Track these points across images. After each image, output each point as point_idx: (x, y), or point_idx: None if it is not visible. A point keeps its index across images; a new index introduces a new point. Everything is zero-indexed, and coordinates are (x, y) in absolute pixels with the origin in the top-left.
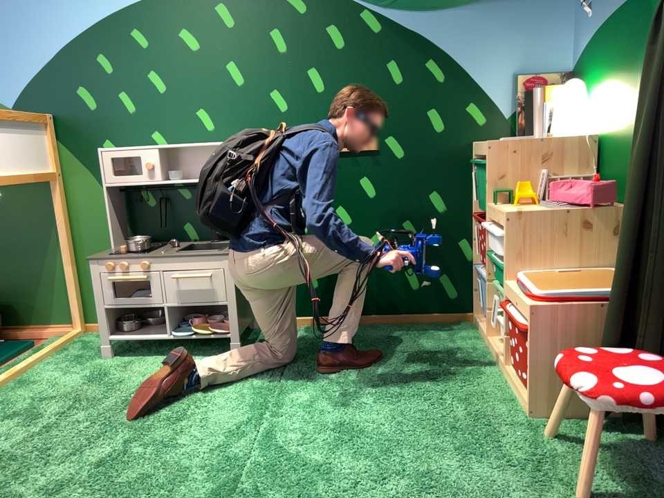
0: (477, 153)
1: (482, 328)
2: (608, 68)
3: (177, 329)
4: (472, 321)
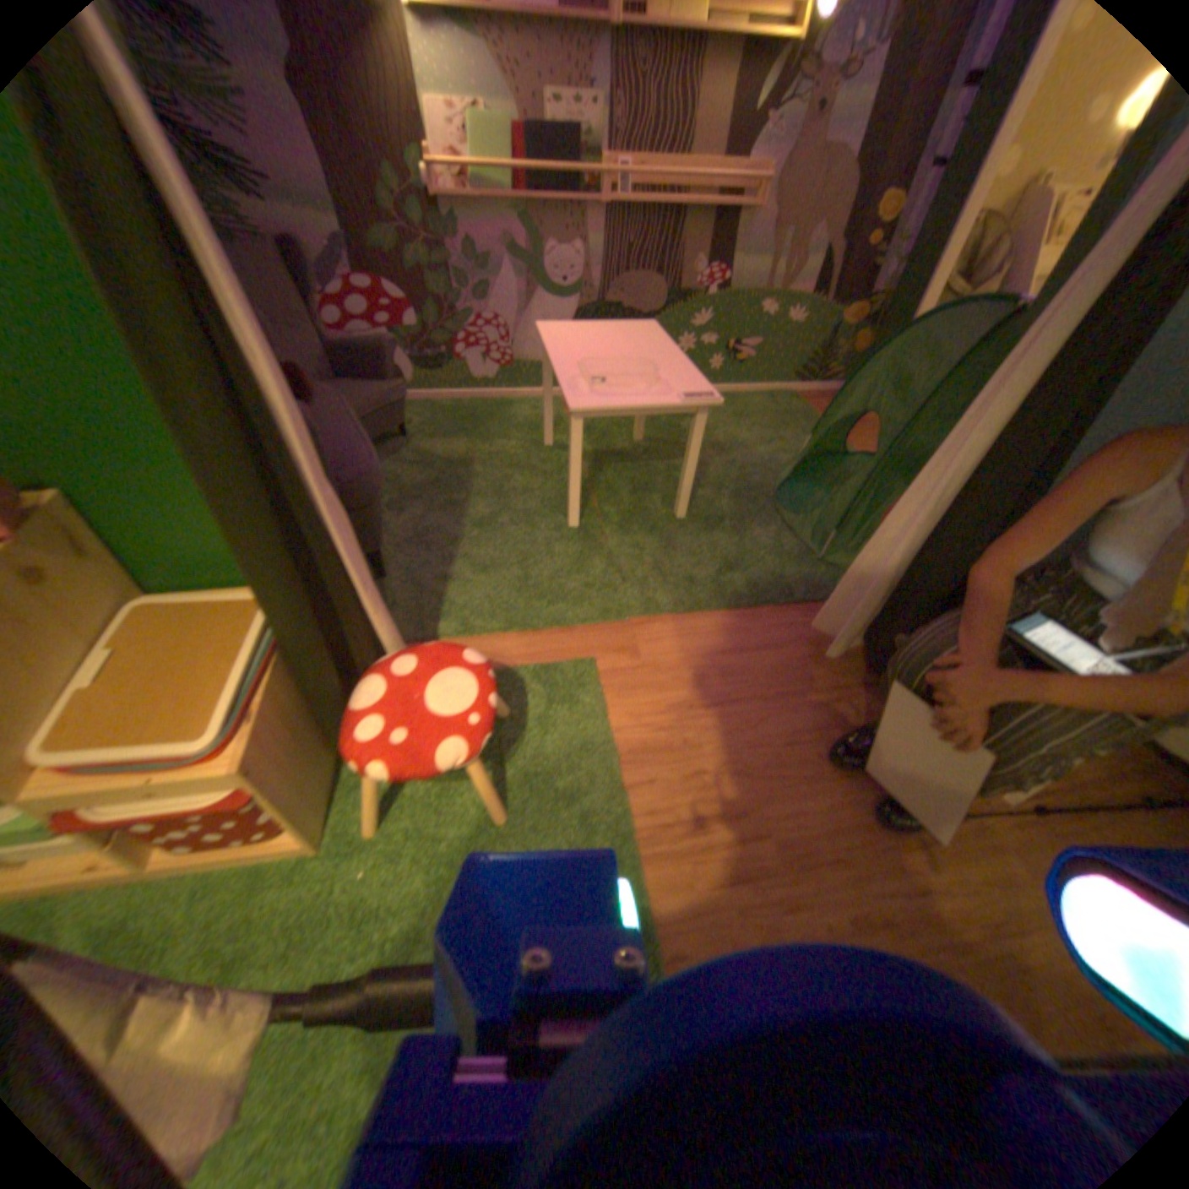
0: None
1: None
2: None
3: None
4: None
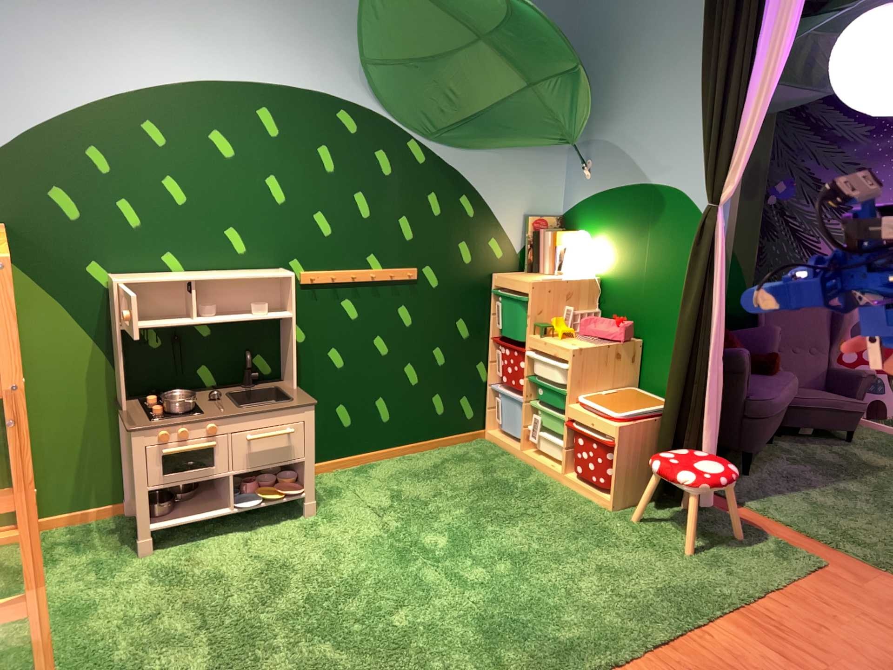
0: (502, 286)
1: (506, 442)
2: (607, 230)
3: (233, 496)
4: (483, 435)
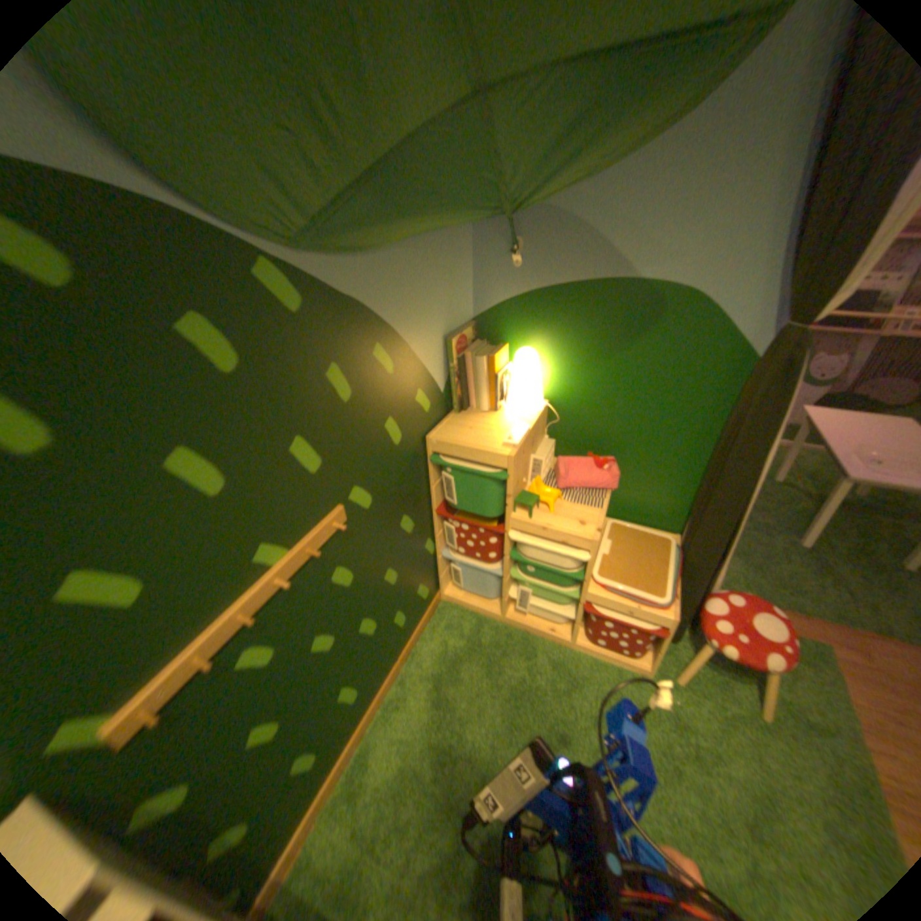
0: (452, 454)
1: (480, 607)
2: (565, 339)
3: None
4: (441, 598)
